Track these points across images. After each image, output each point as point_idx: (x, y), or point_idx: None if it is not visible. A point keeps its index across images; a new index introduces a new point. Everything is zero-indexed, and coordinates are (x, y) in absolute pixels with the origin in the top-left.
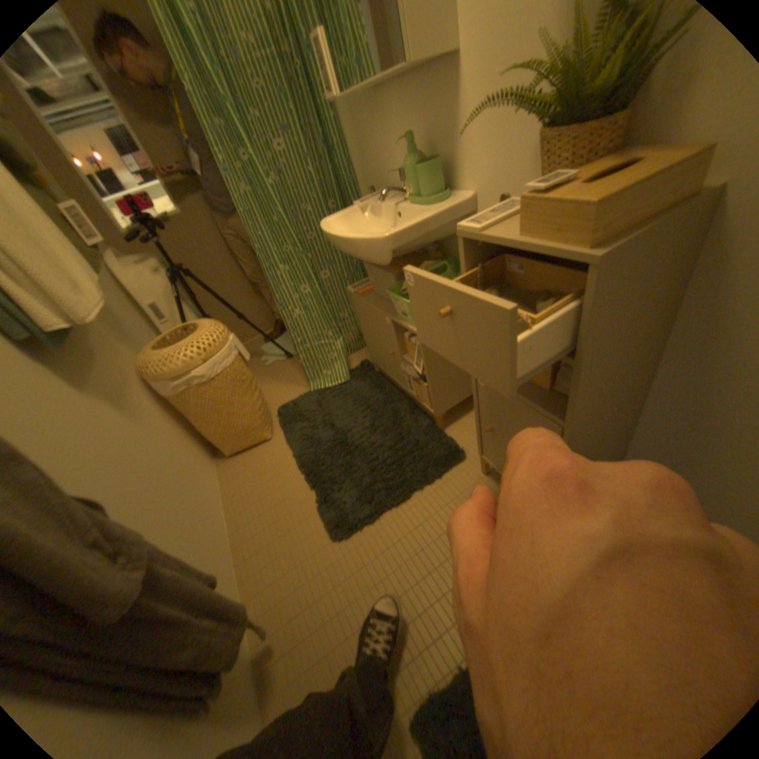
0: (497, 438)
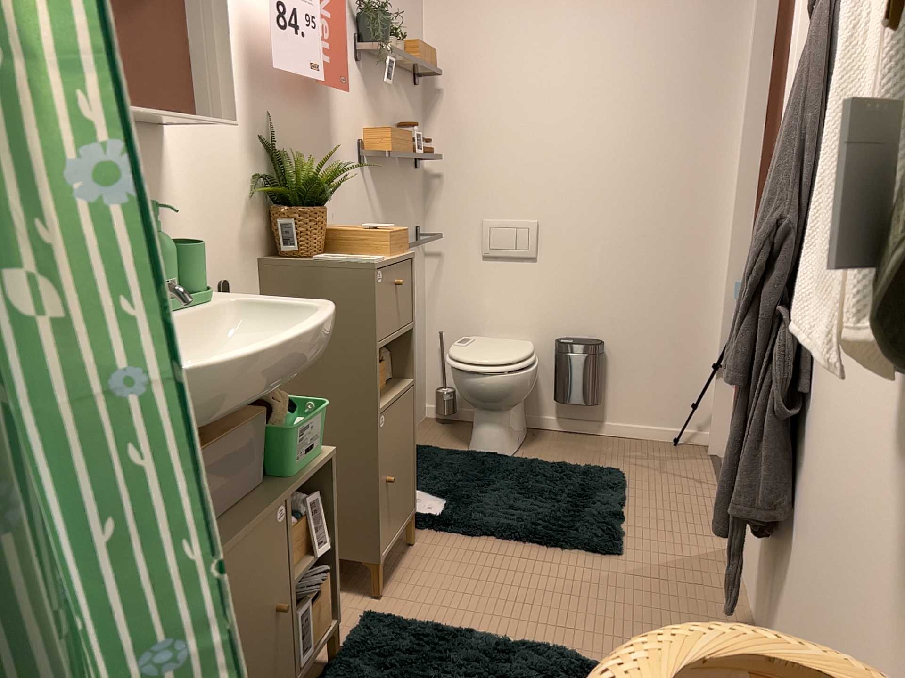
0: (391, 488)
